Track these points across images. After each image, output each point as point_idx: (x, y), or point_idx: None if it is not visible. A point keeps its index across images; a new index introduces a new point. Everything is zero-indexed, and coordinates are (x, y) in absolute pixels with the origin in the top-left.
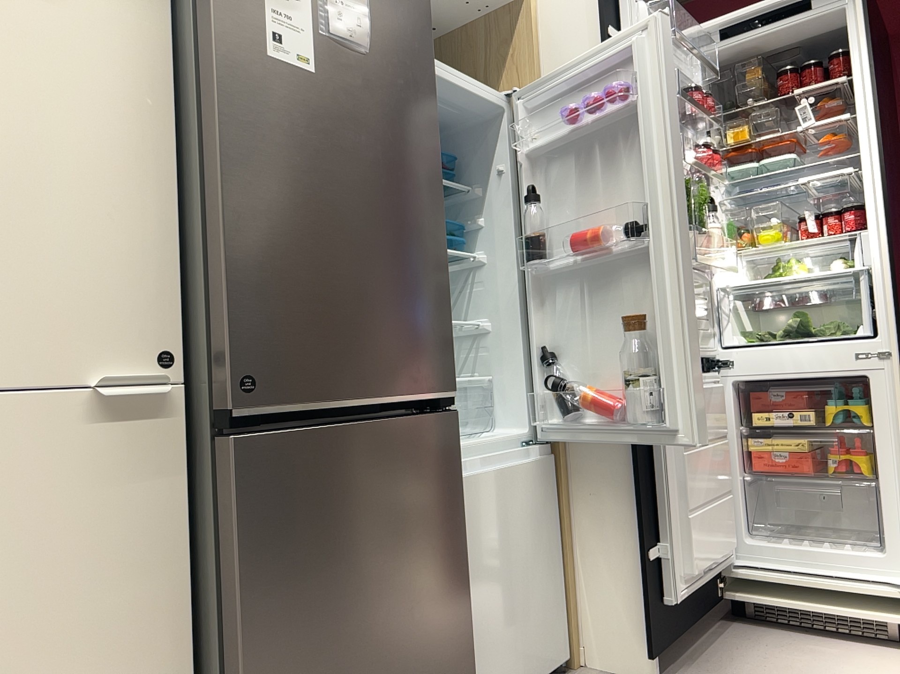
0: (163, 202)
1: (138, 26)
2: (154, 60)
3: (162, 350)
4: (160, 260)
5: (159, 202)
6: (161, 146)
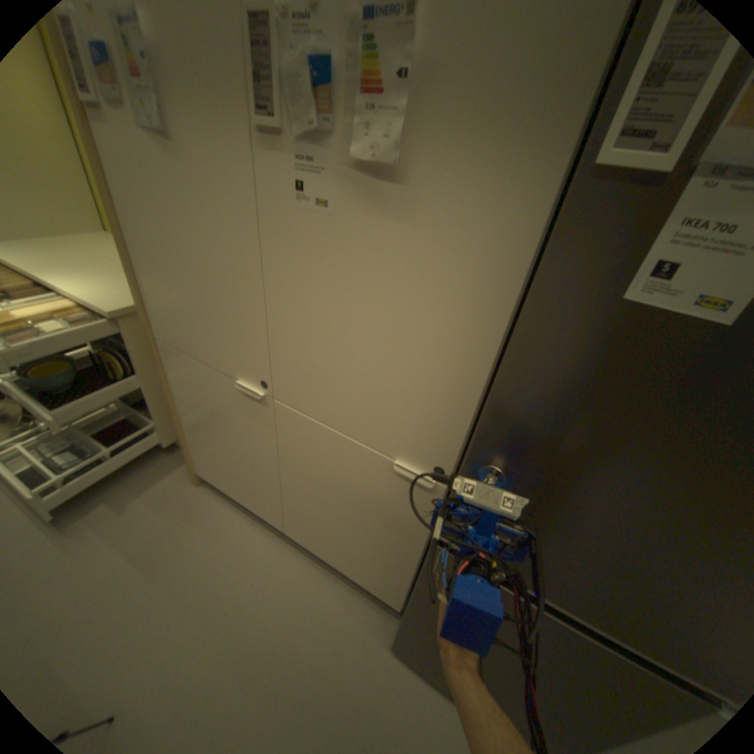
0: (472, 386)
1: (505, 227)
2: (510, 264)
3: (440, 464)
4: (456, 420)
5: (468, 385)
6: (486, 344)
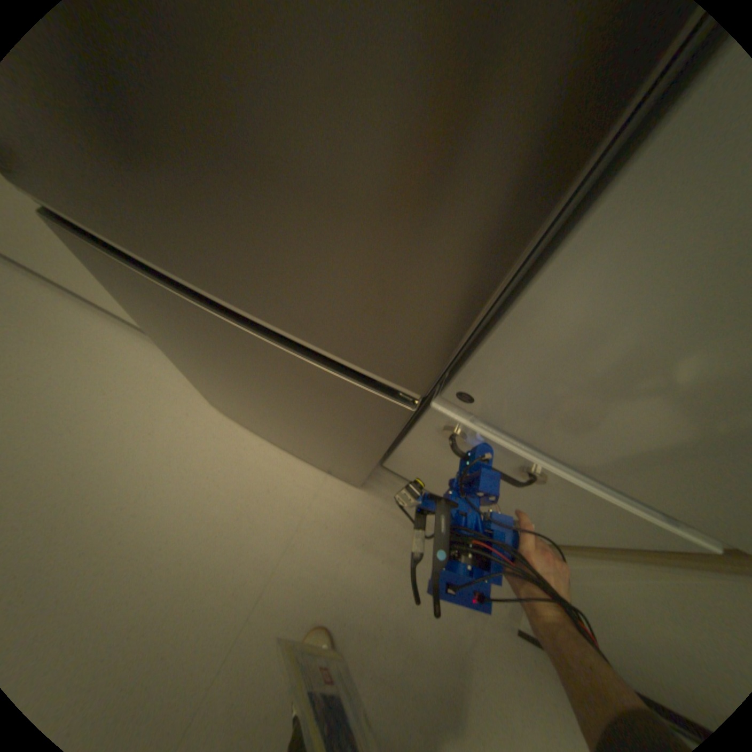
0: None
1: None
2: None
3: None
4: None
5: None
6: None
